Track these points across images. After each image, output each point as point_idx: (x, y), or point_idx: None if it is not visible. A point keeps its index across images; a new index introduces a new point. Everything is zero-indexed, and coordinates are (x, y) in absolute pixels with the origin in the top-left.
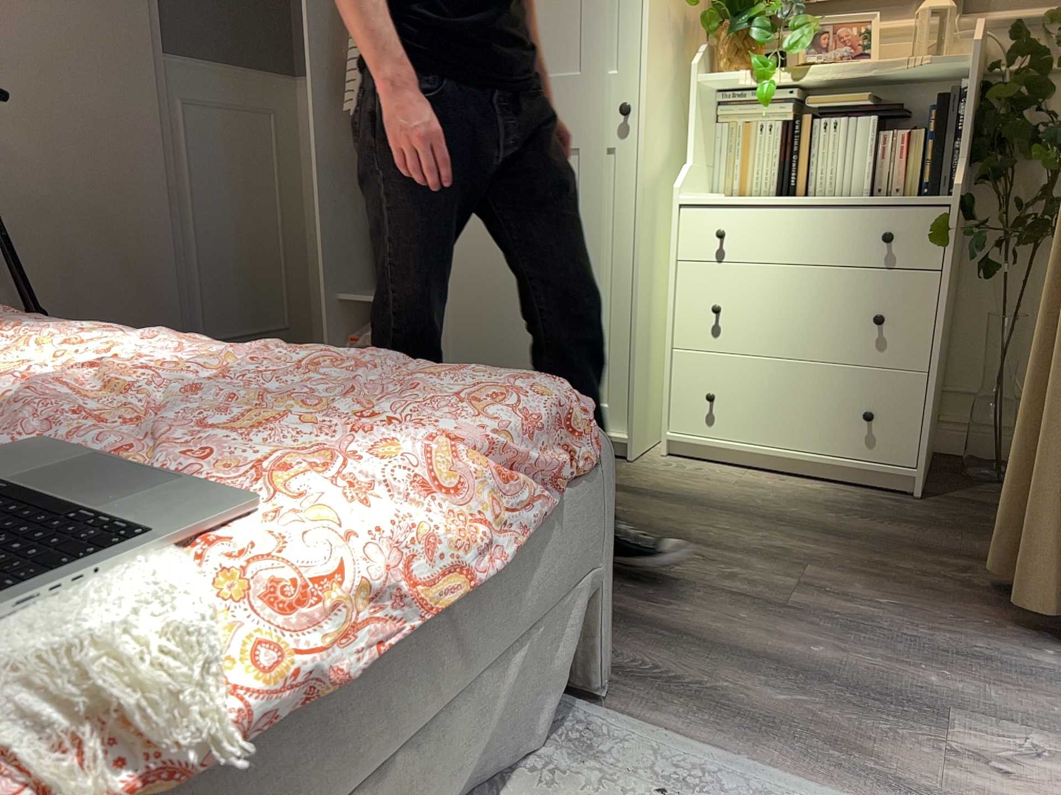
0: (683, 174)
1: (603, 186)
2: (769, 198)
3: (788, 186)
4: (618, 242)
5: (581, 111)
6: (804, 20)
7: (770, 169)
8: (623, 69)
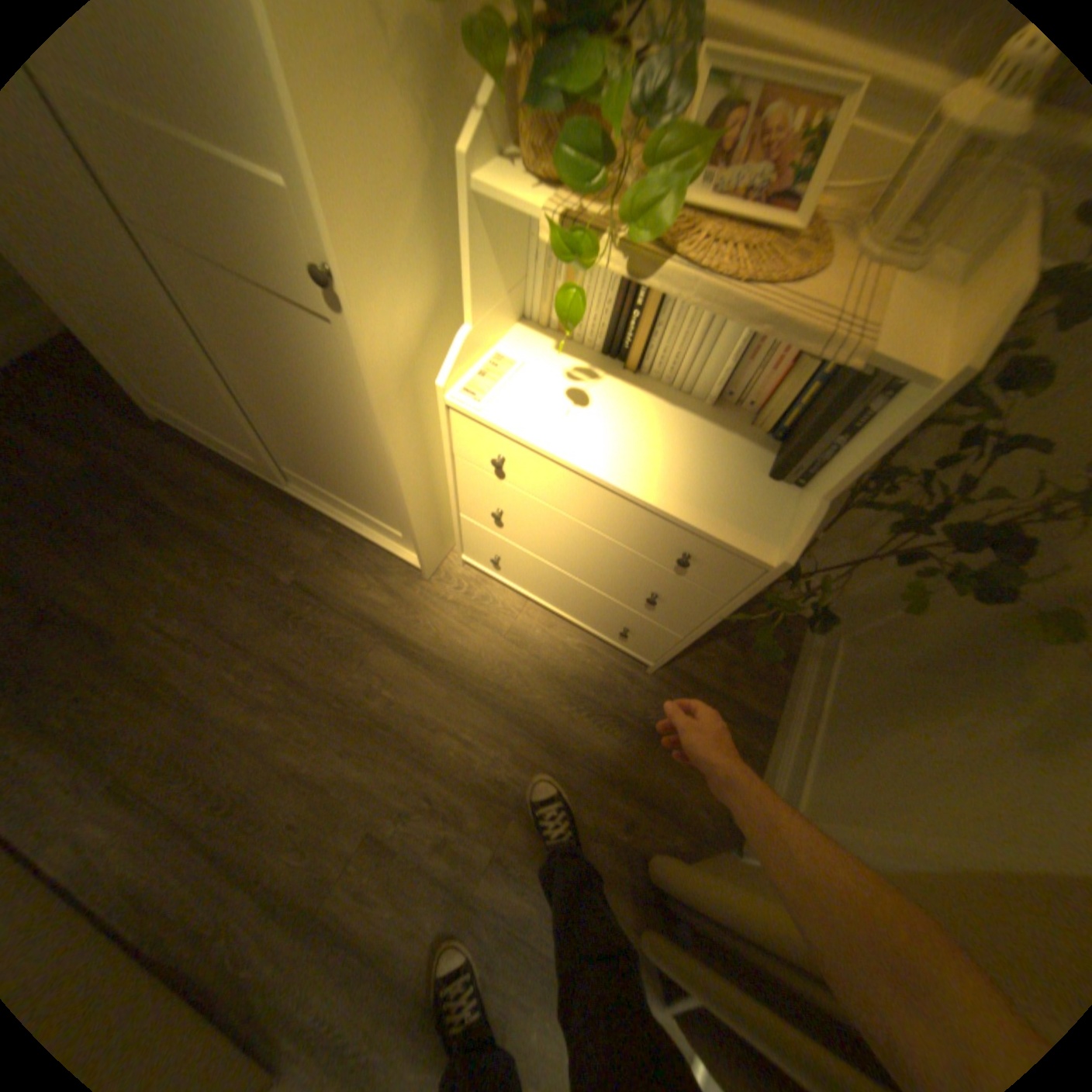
0: (454, 357)
1: (334, 360)
2: (587, 368)
3: (619, 347)
4: (372, 430)
5: (254, 232)
6: (685, 134)
7: (600, 316)
8: (297, 187)
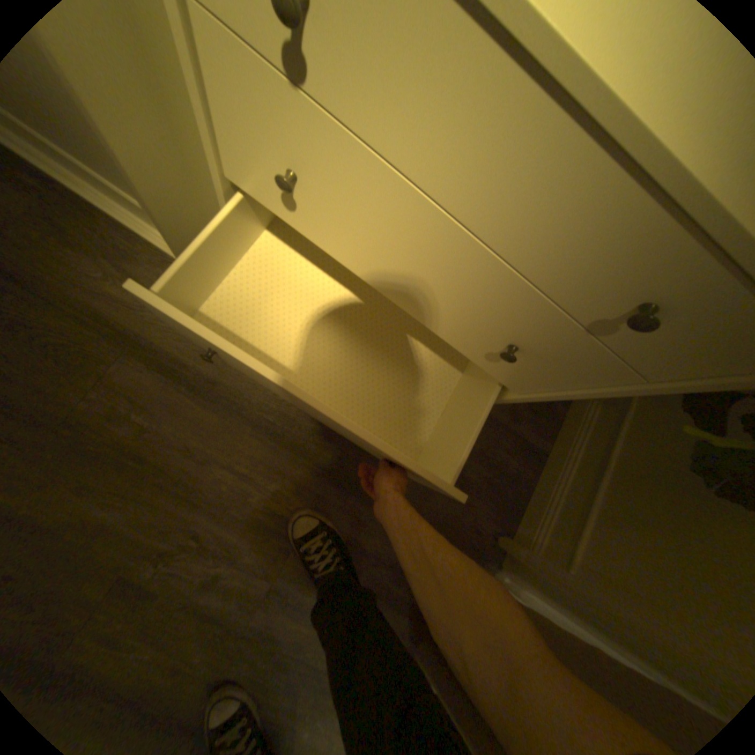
0: None
1: None
2: None
3: None
4: None
5: None
6: None
7: None
8: None
